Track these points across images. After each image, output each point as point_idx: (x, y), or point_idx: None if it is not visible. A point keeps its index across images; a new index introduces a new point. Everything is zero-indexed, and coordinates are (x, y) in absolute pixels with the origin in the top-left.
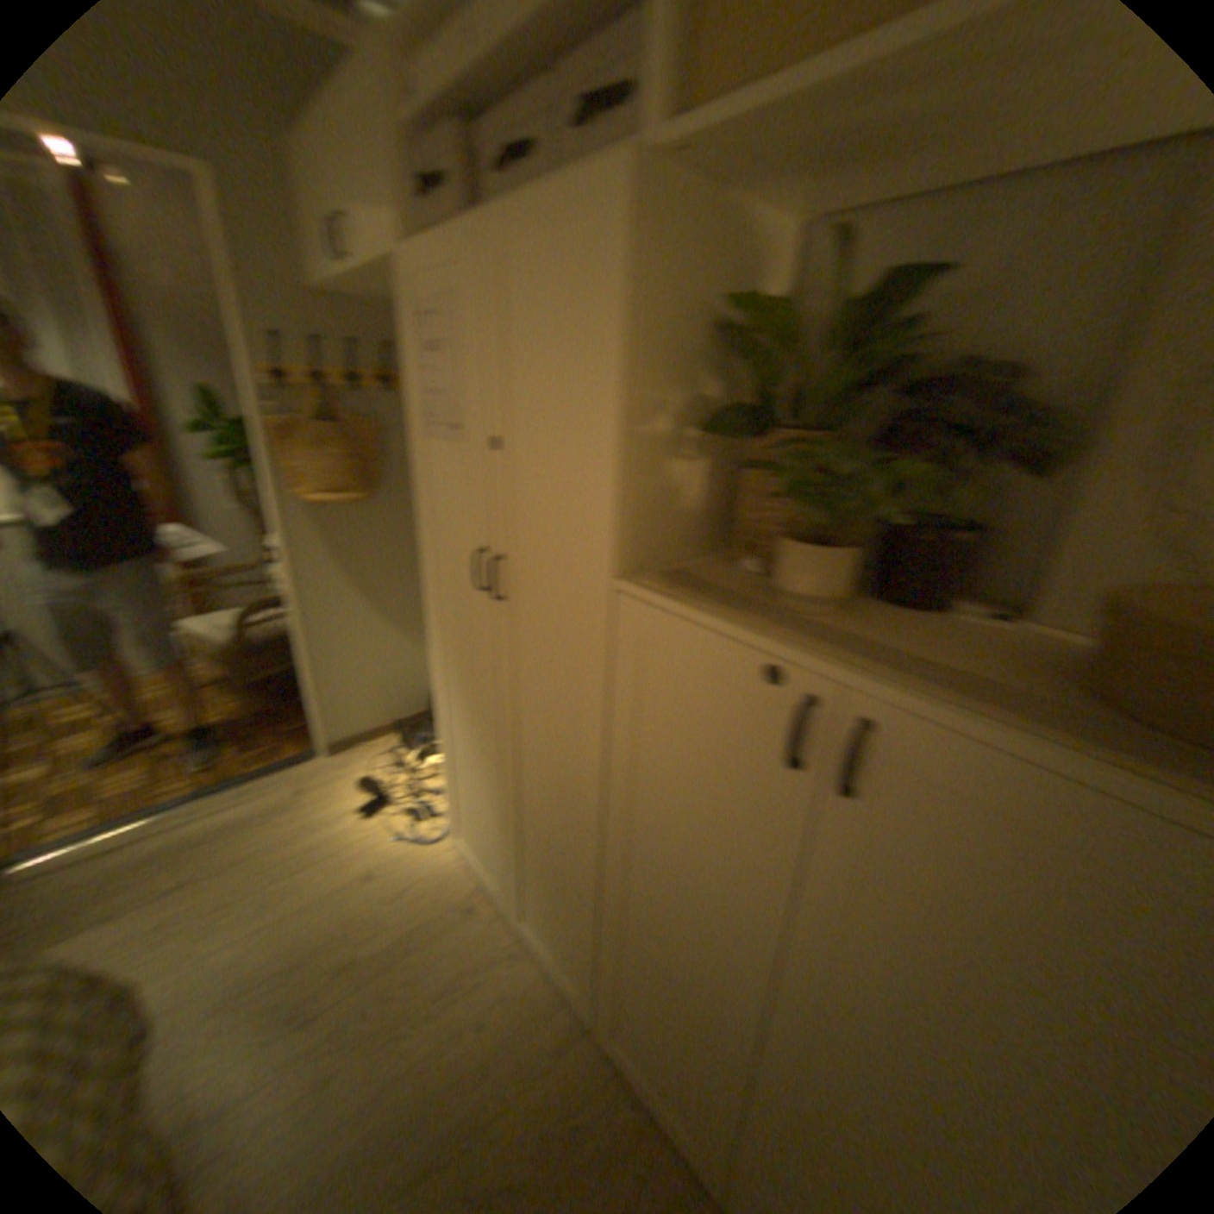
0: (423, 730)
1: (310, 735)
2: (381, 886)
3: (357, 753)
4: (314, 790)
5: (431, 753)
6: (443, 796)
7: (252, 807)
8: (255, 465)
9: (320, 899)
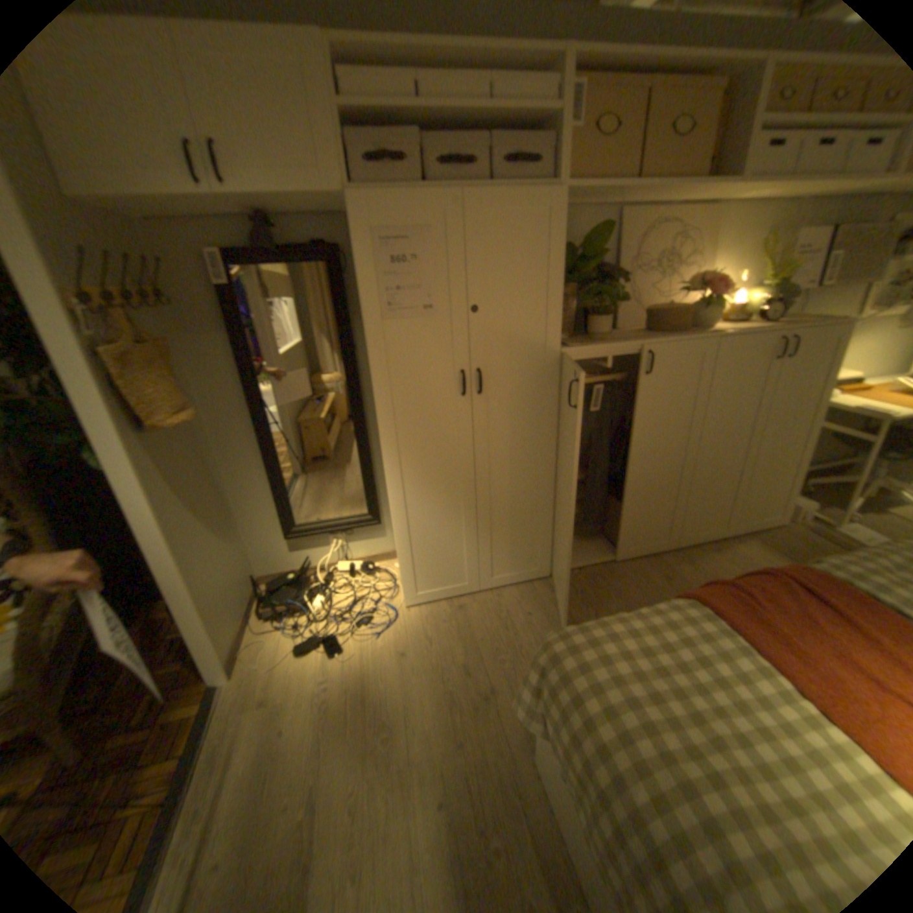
0: (281, 596)
1: (203, 672)
2: (412, 646)
3: (245, 654)
4: (267, 688)
5: (320, 591)
6: (404, 569)
7: (242, 742)
8: (89, 404)
9: (400, 681)
